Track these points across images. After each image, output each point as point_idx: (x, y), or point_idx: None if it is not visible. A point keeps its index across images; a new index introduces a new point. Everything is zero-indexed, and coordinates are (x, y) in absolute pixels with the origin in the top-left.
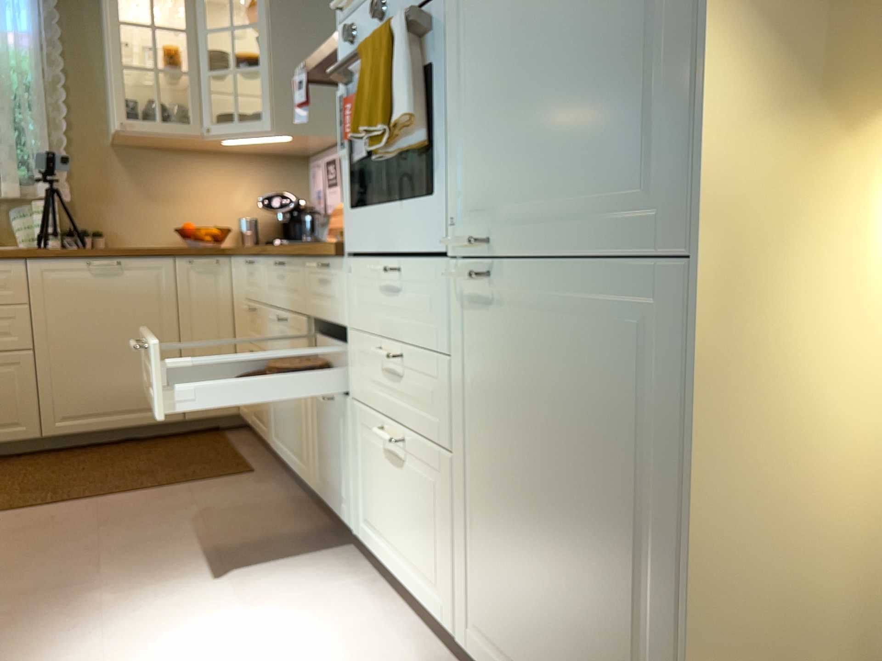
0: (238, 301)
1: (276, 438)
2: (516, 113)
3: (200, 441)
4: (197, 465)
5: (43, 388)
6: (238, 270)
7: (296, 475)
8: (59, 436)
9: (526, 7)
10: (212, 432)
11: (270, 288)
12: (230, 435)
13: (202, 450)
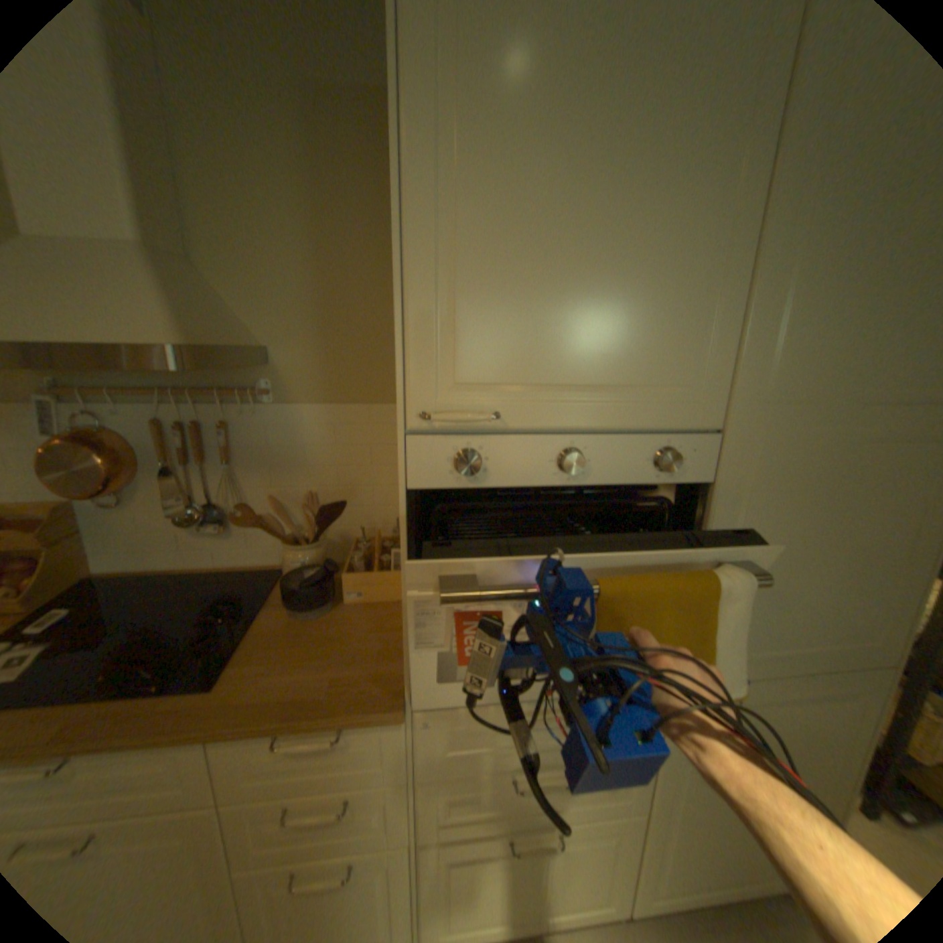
0: None
1: None
2: (780, 595)
3: None
4: None
5: None
6: None
7: None
8: None
9: (806, 532)
10: None
11: None
12: None
13: None
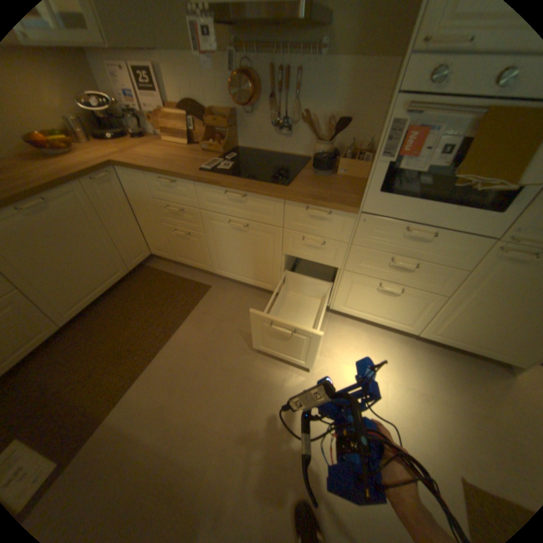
0: (140, 199)
1: (224, 270)
2: None
3: (145, 277)
4: (175, 294)
5: (43, 304)
6: (136, 179)
7: (255, 285)
8: (70, 319)
9: None
10: (141, 268)
11: (213, 203)
12: (154, 266)
13: (158, 283)
